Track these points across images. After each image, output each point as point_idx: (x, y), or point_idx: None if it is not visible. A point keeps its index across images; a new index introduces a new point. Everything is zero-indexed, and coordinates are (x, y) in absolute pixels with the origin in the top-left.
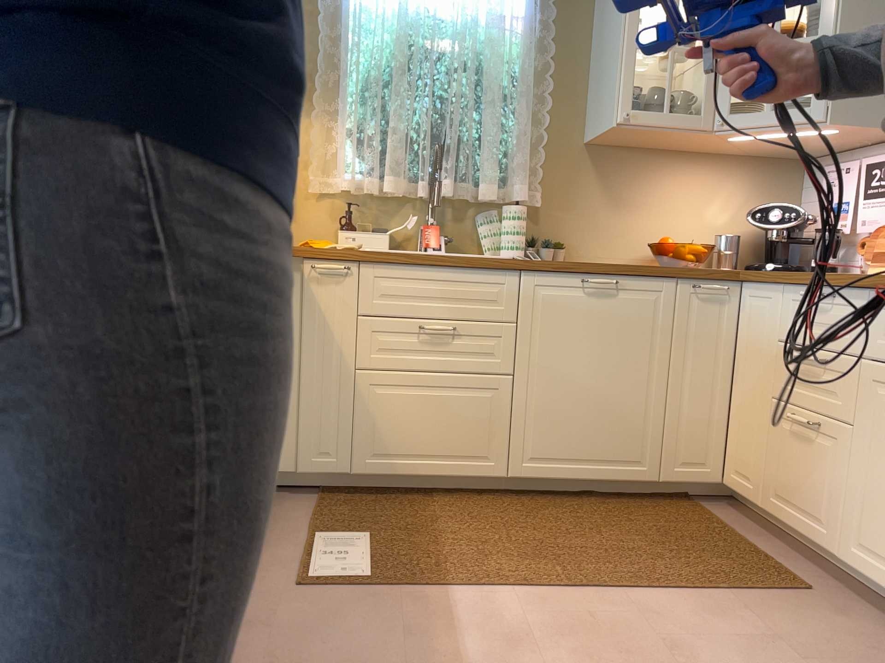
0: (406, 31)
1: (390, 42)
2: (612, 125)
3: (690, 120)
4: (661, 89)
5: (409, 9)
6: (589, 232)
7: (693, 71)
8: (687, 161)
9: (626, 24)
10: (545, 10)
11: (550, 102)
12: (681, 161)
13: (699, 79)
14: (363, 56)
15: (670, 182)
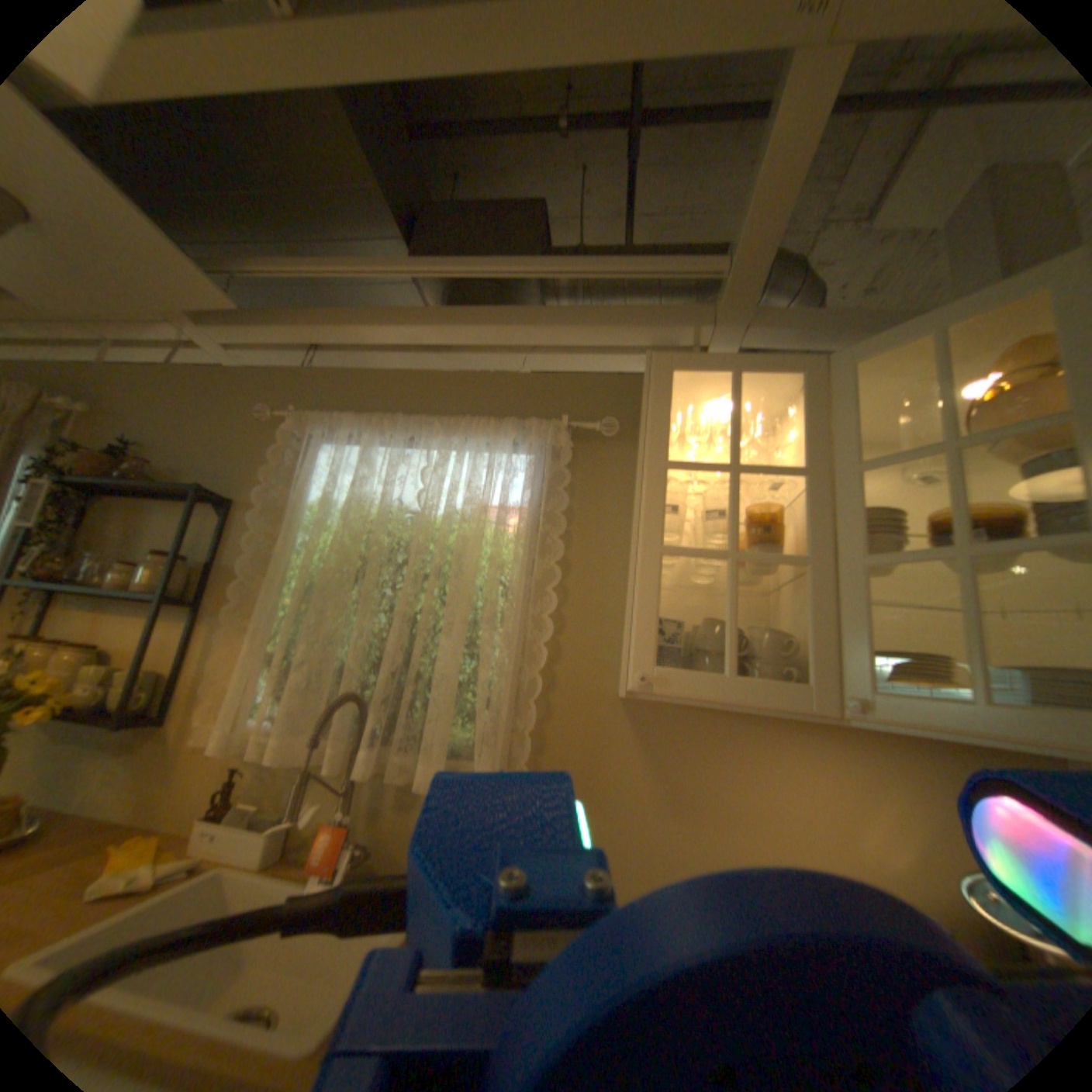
0: (363, 528)
1: (345, 542)
2: (625, 694)
3: (790, 696)
4: (727, 625)
5: (373, 501)
6: (628, 861)
7: (796, 590)
8: (811, 740)
9: (643, 513)
10: (556, 500)
11: (553, 630)
12: (800, 739)
13: (806, 607)
14: (310, 559)
15: (782, 778)
